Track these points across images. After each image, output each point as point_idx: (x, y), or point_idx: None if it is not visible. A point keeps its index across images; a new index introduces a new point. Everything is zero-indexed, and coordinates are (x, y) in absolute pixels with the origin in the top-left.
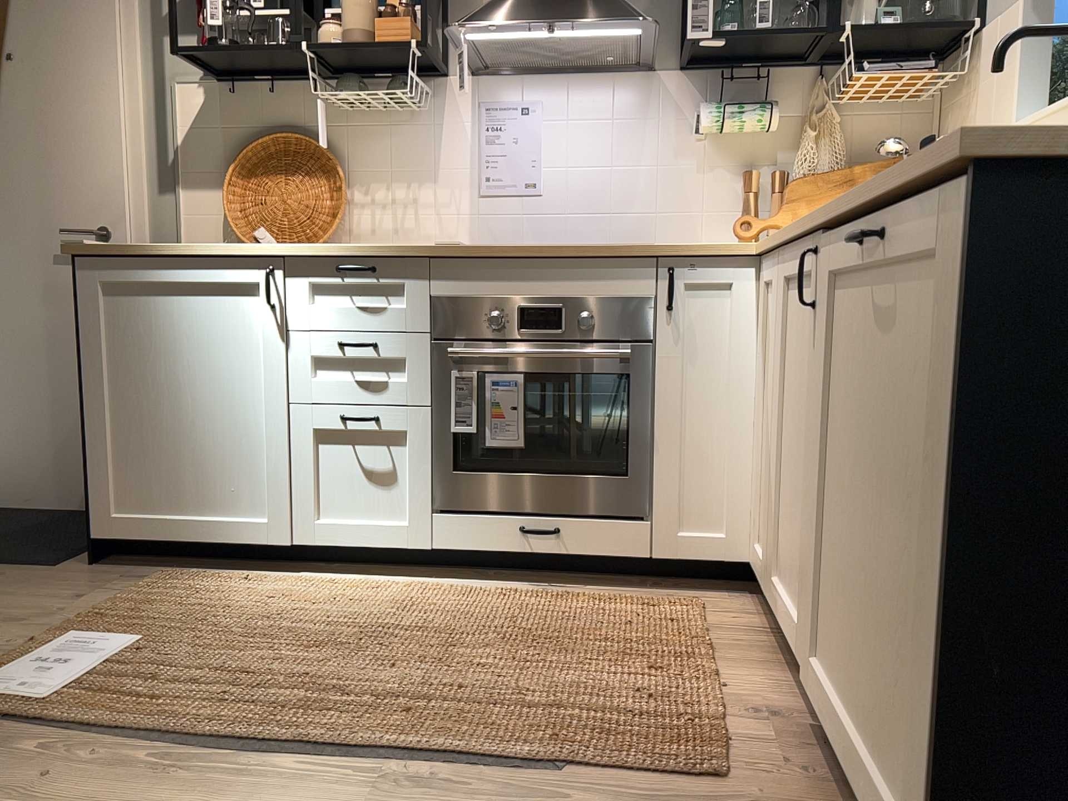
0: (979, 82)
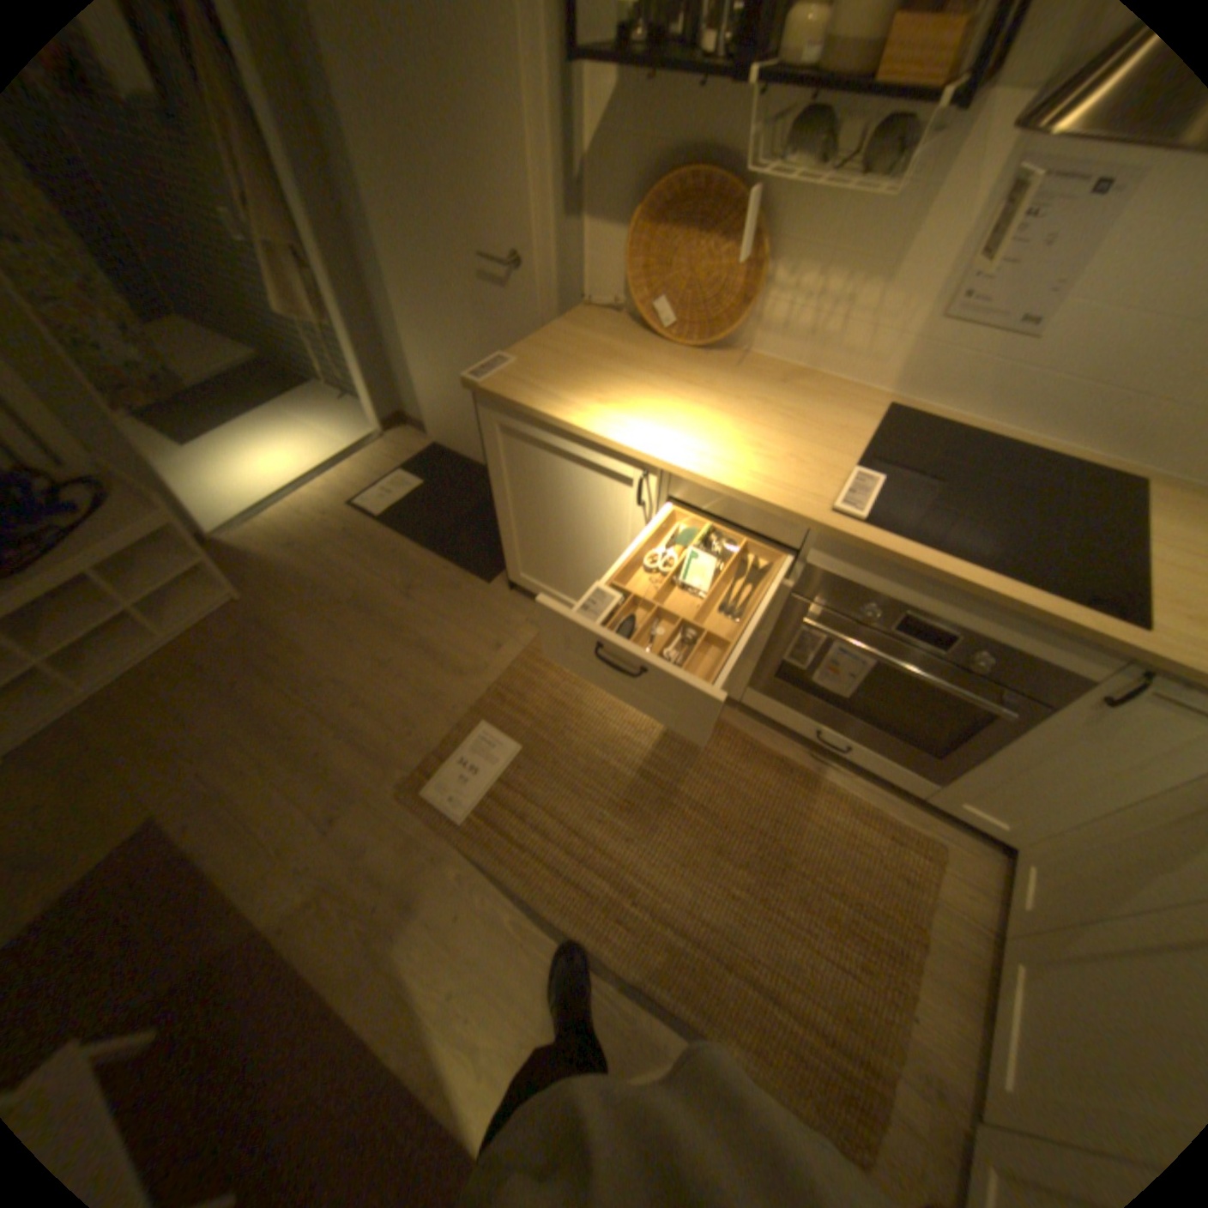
0: None
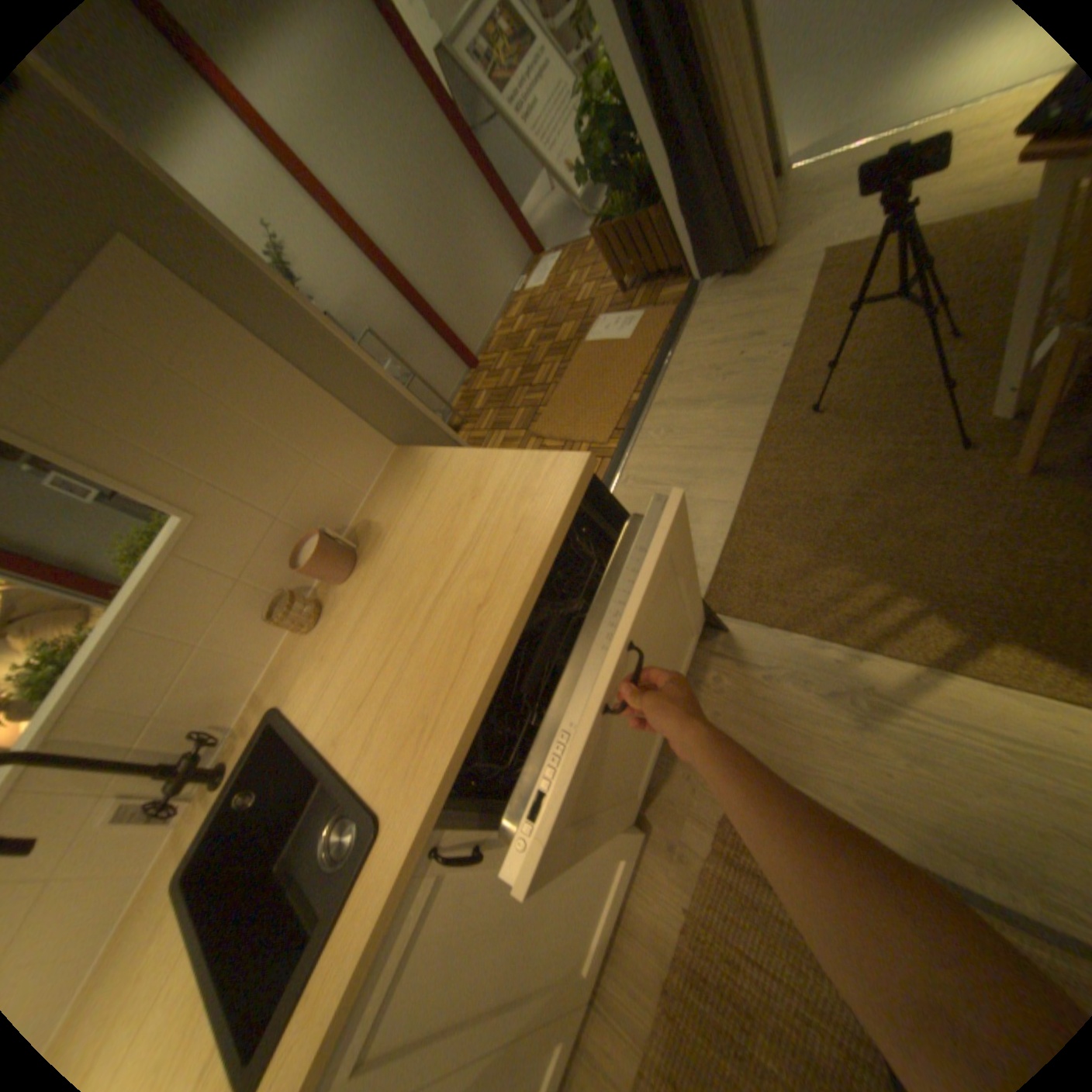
0: None
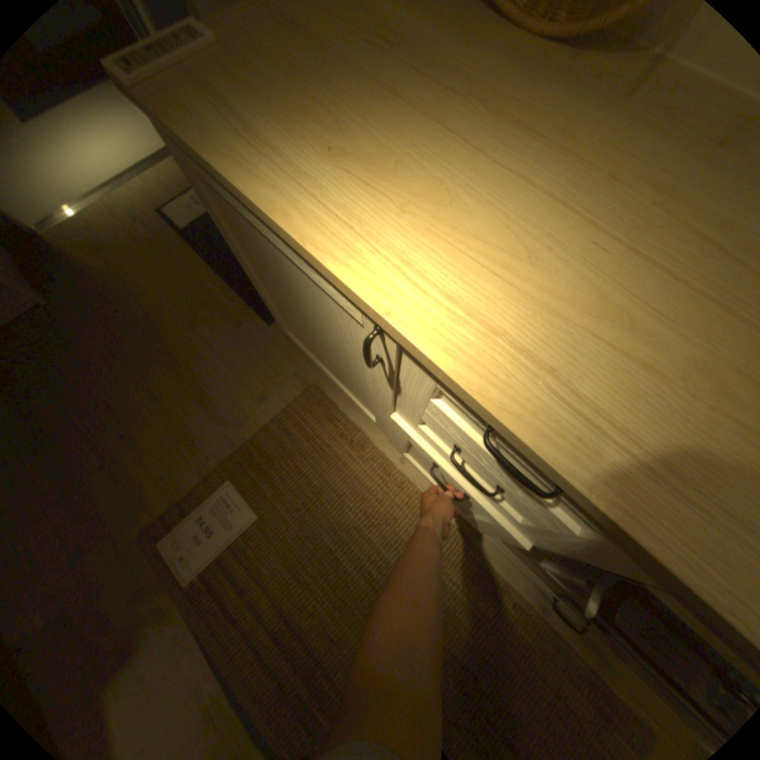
0: None
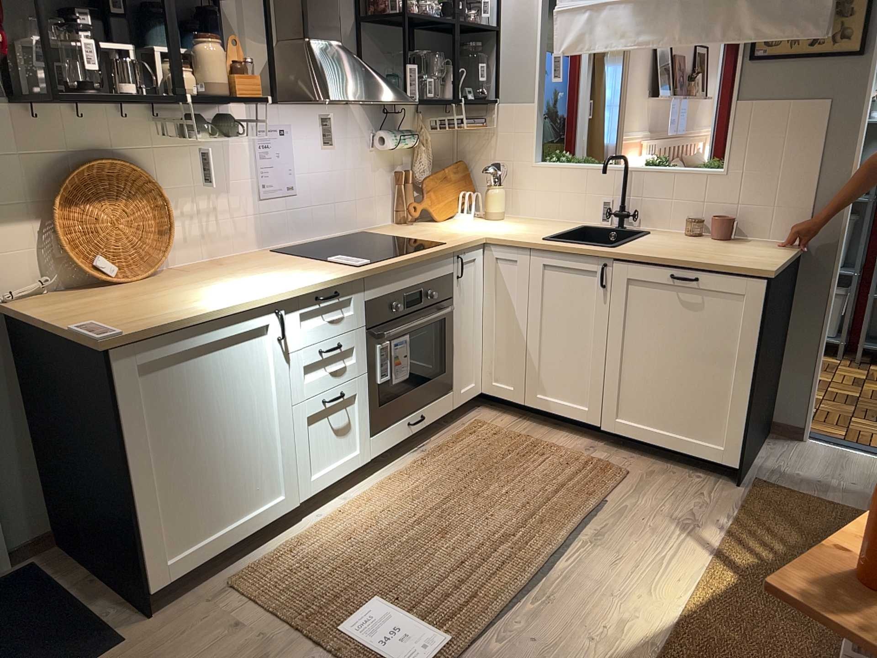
0: (501, 130)
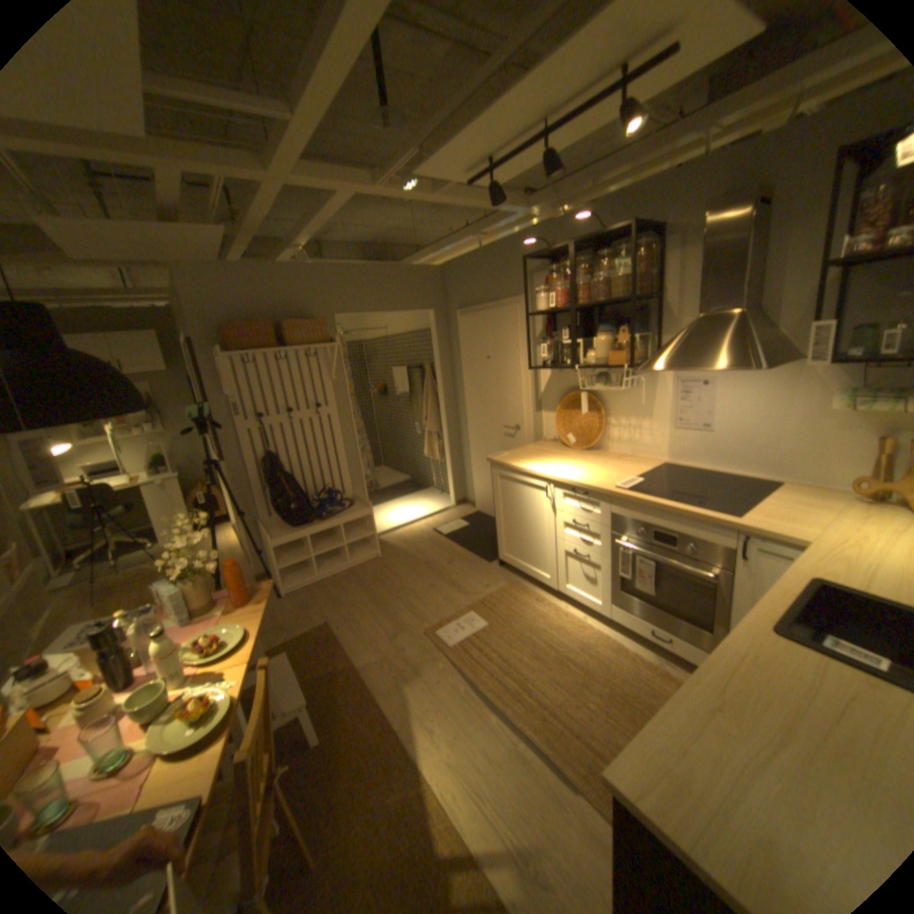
0: None
